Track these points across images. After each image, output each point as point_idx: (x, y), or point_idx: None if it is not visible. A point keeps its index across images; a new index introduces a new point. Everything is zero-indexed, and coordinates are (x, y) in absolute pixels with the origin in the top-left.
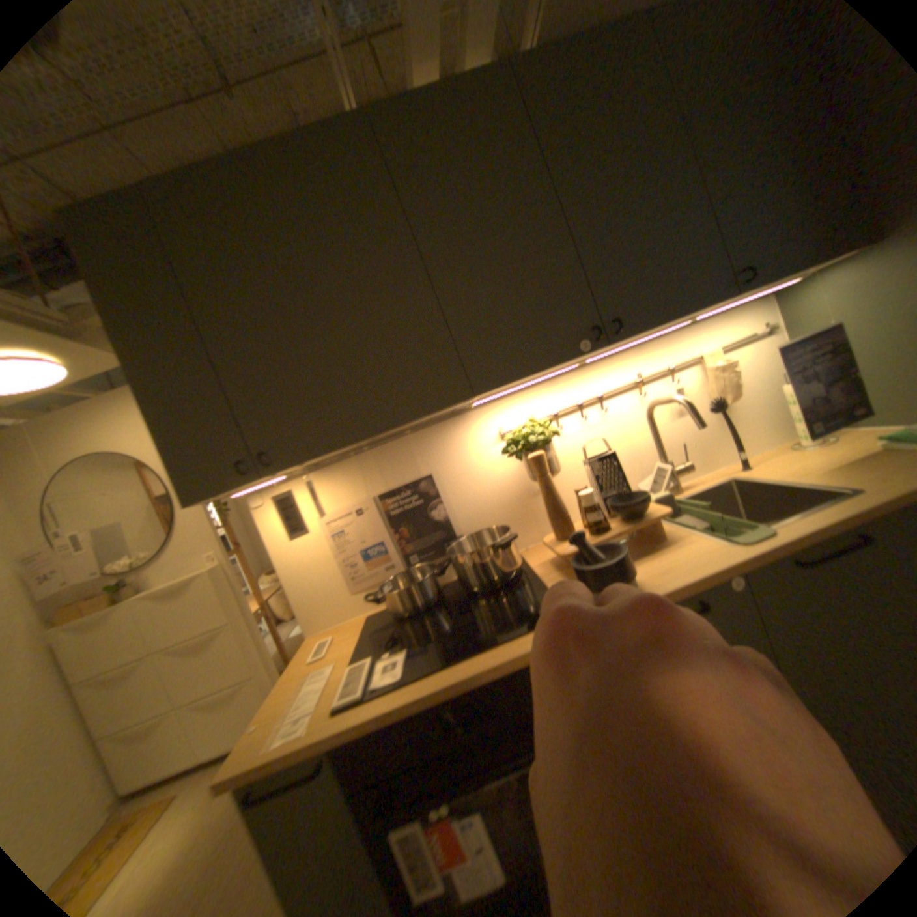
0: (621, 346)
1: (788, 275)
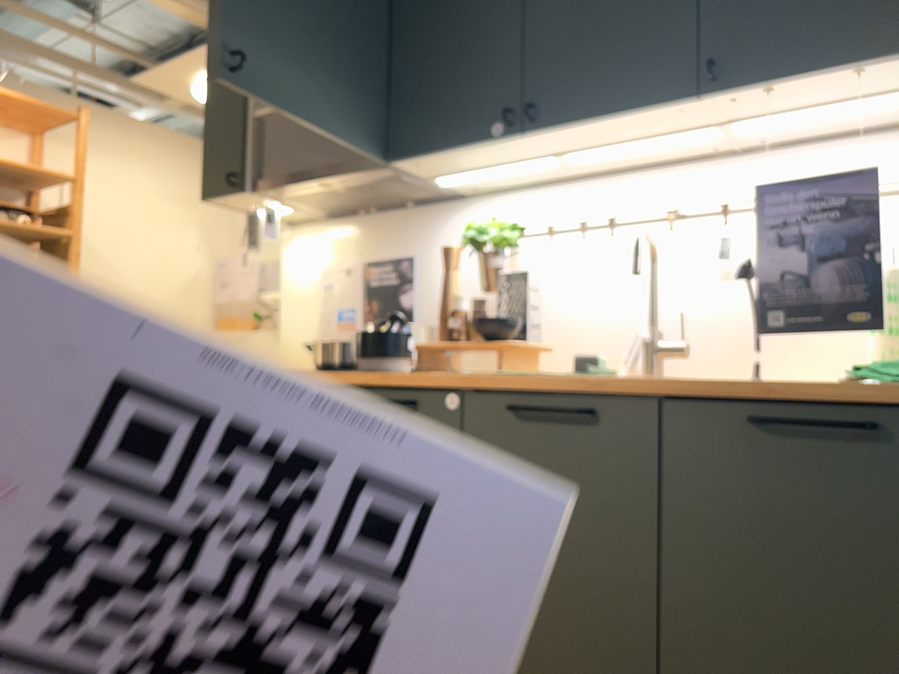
0: (603, 151)
1: (807, 83)
